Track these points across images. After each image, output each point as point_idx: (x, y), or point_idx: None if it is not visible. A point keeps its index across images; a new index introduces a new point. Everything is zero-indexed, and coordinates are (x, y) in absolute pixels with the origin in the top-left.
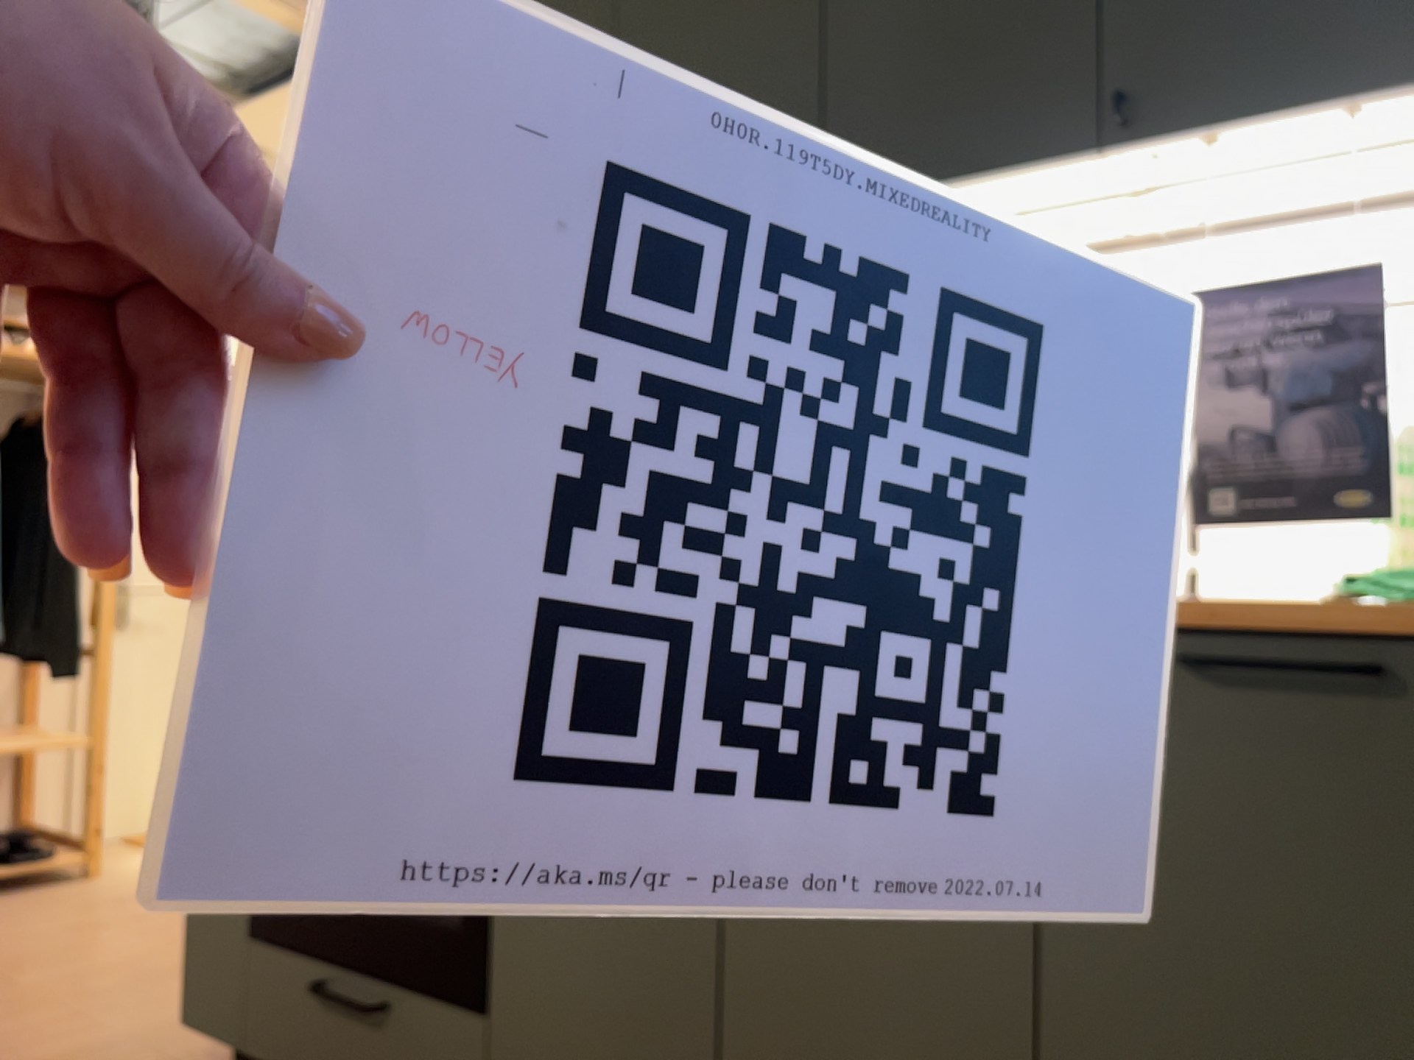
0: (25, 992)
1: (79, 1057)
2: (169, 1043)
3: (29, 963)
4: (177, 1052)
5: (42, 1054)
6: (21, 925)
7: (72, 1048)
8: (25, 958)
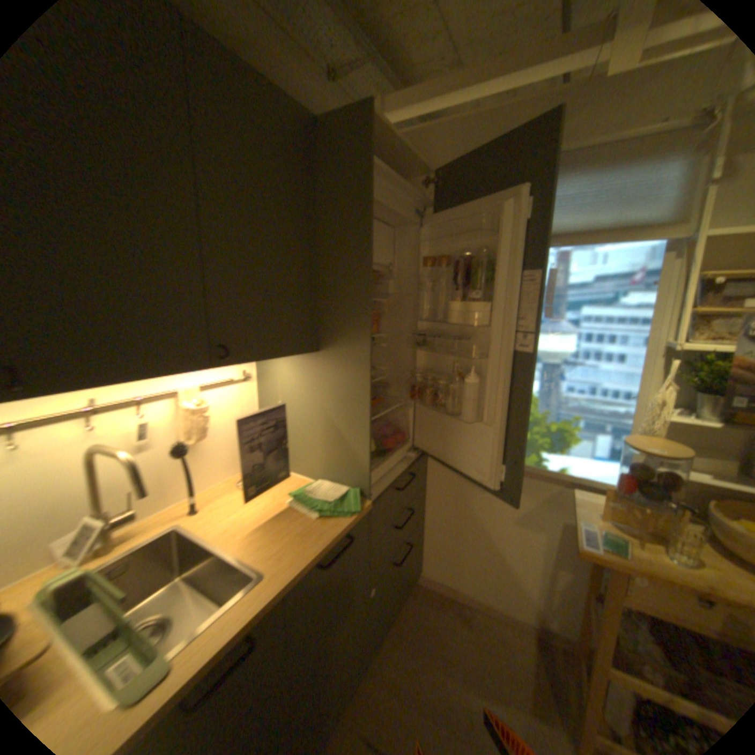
0: None
1: None
2: None
3: None
4: None
5: None
6: None
7: None
8: None
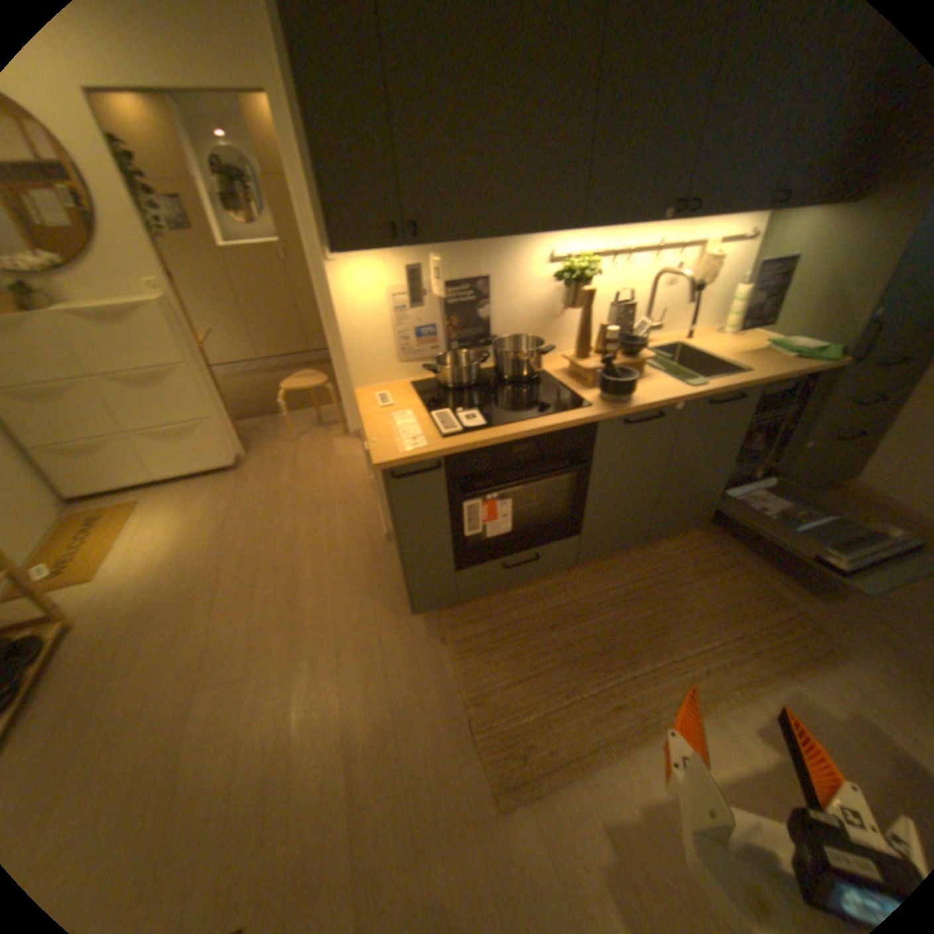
0: (251, 671)
1: (359, 657)
2: (373, 624)
3: (207, 666)
4: (384, 623)
5: (346, 670)
6: (129, 666)
7: (347, 658)
8: (195, 668)
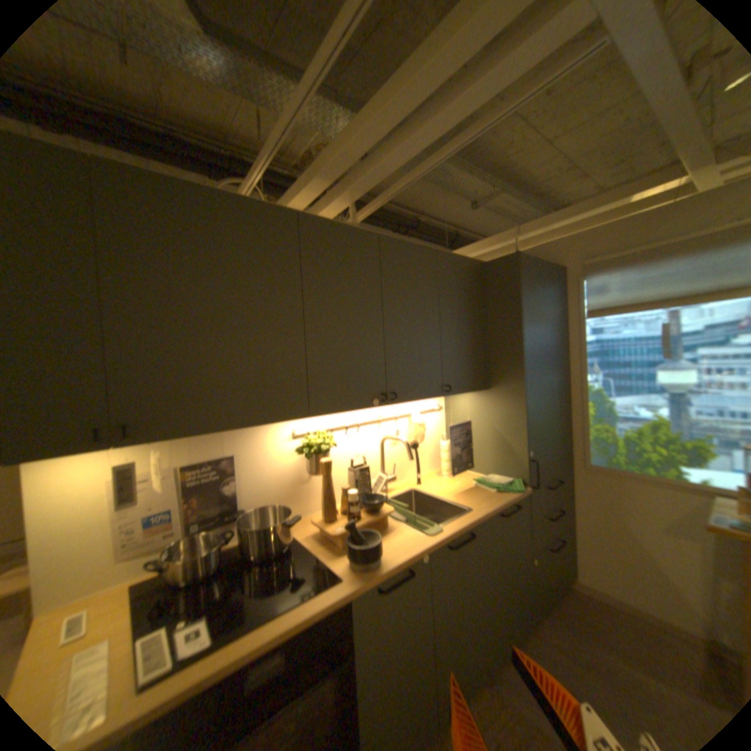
0: None
1: None
2: None
3: None
4: None
5: None
6: None
7: None
8: None
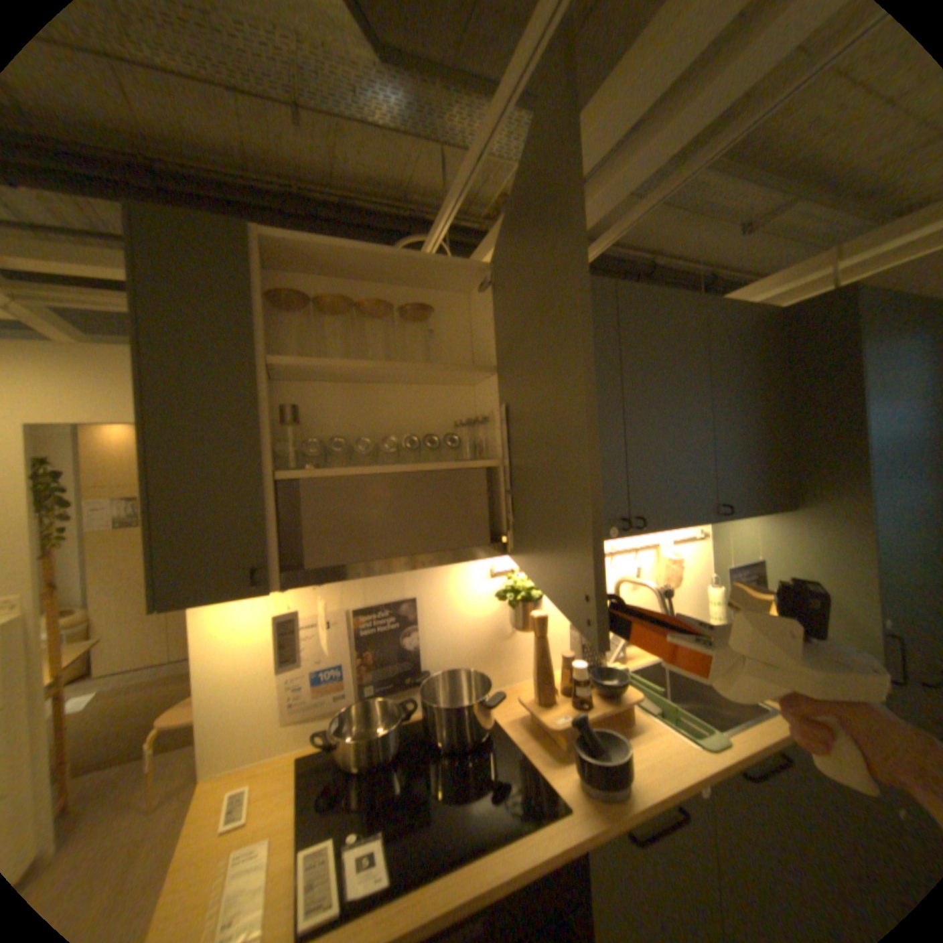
0: None
1: None
2: None
3: None
4: None
5: None
6: None
7: None
8: None
